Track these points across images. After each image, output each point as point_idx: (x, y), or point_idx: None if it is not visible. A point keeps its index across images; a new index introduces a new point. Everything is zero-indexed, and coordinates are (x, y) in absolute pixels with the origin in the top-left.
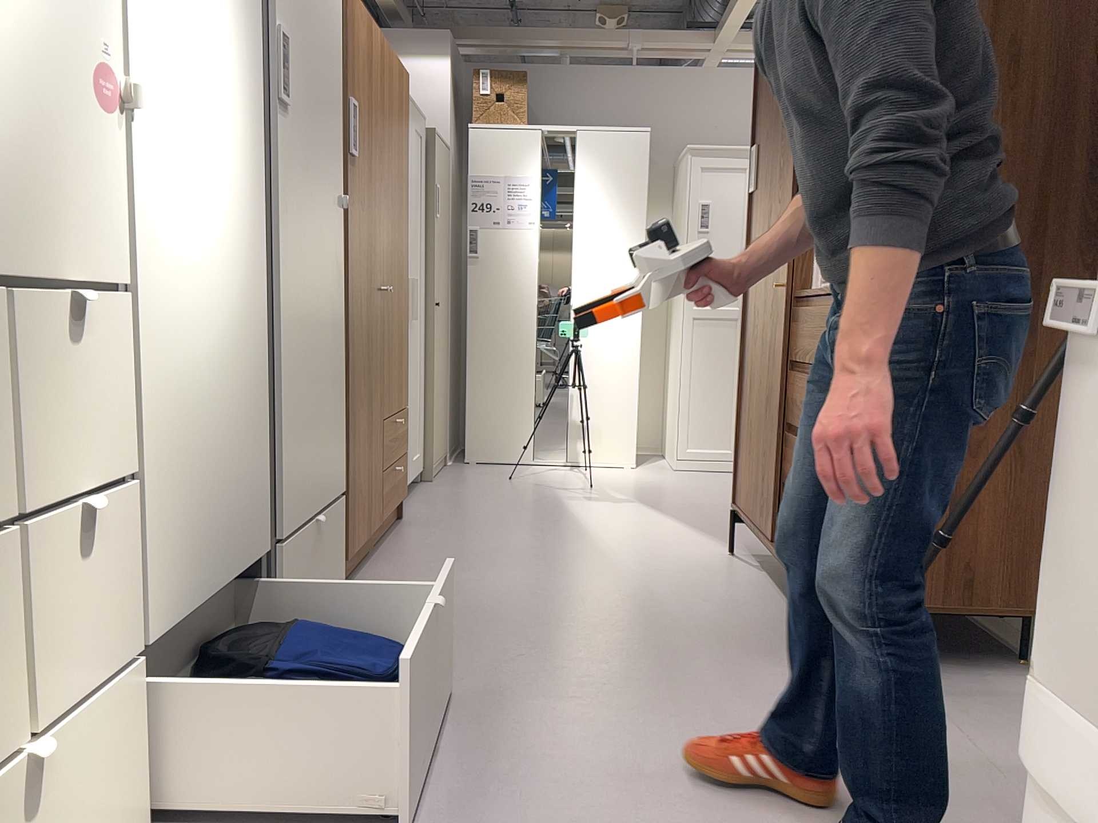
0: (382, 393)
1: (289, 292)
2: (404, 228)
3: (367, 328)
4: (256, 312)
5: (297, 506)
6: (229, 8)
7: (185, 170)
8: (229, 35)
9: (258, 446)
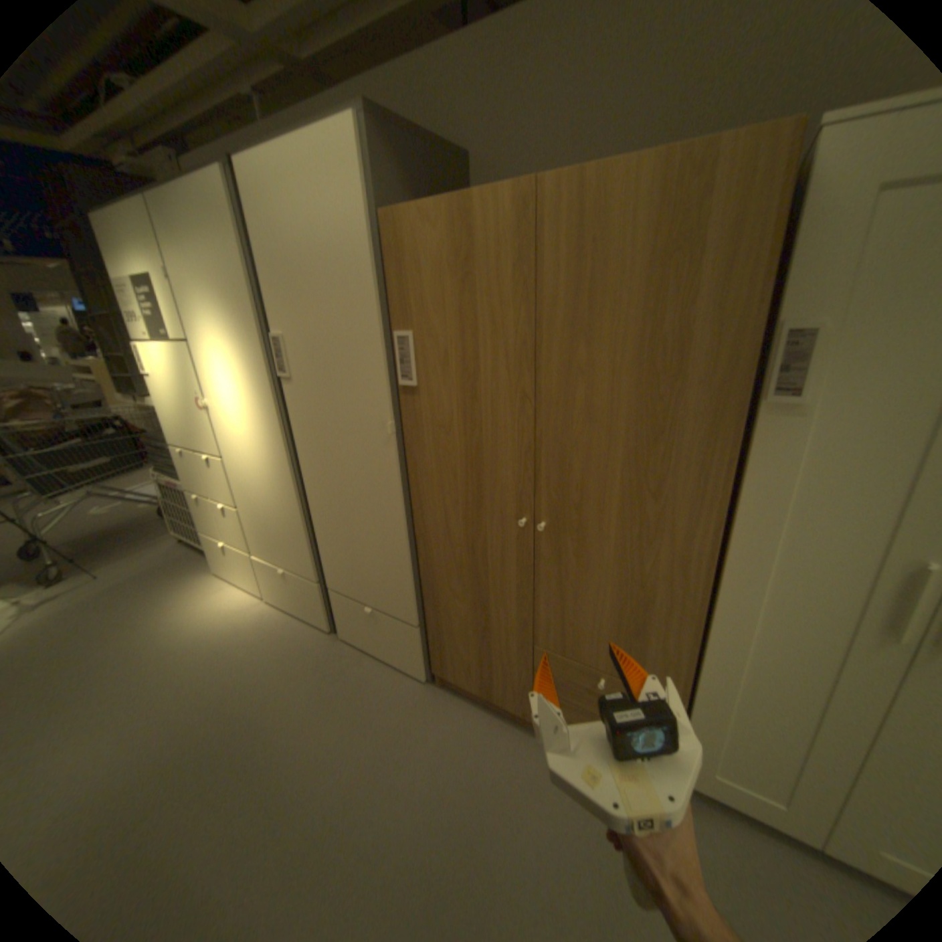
0: (534, 621)
1: (316, 479)
2: (684, 460)
3: (473, 543)
4: (287, 481)
5: (344, 586)
6: (240, 349)
7: (235, 423)
8: (243, 361)
9: (300, 537)
